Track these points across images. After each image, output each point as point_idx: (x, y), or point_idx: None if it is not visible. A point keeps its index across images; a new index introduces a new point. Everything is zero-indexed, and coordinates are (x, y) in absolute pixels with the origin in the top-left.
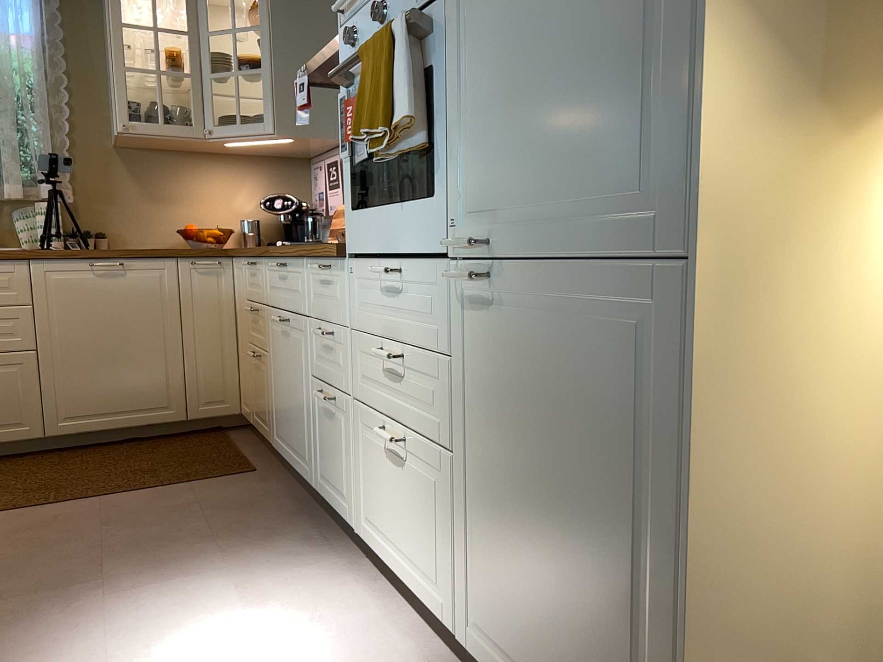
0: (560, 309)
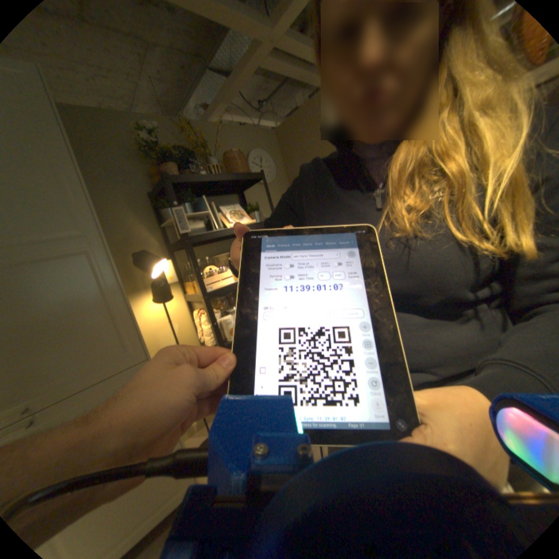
0: (87, 405)
